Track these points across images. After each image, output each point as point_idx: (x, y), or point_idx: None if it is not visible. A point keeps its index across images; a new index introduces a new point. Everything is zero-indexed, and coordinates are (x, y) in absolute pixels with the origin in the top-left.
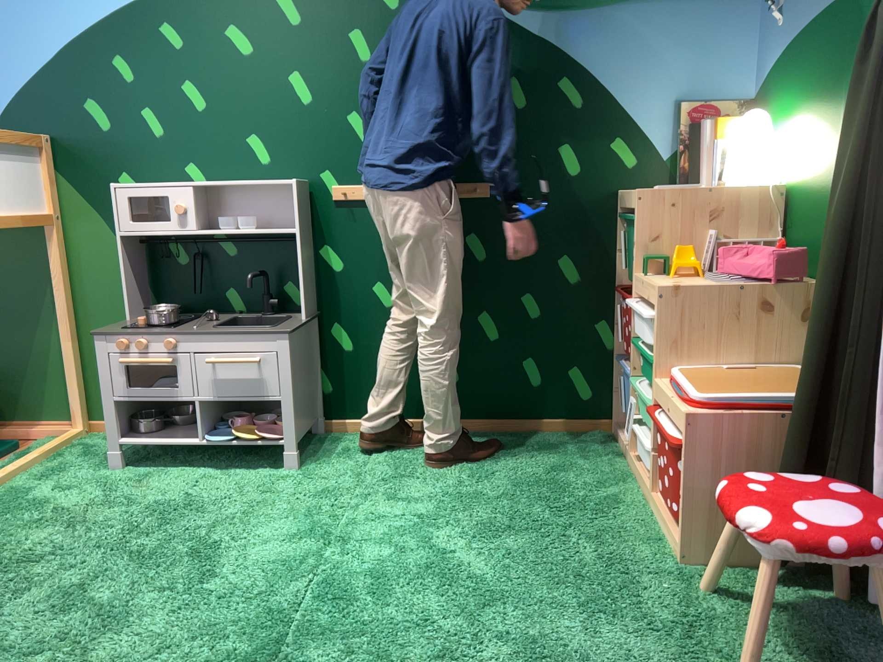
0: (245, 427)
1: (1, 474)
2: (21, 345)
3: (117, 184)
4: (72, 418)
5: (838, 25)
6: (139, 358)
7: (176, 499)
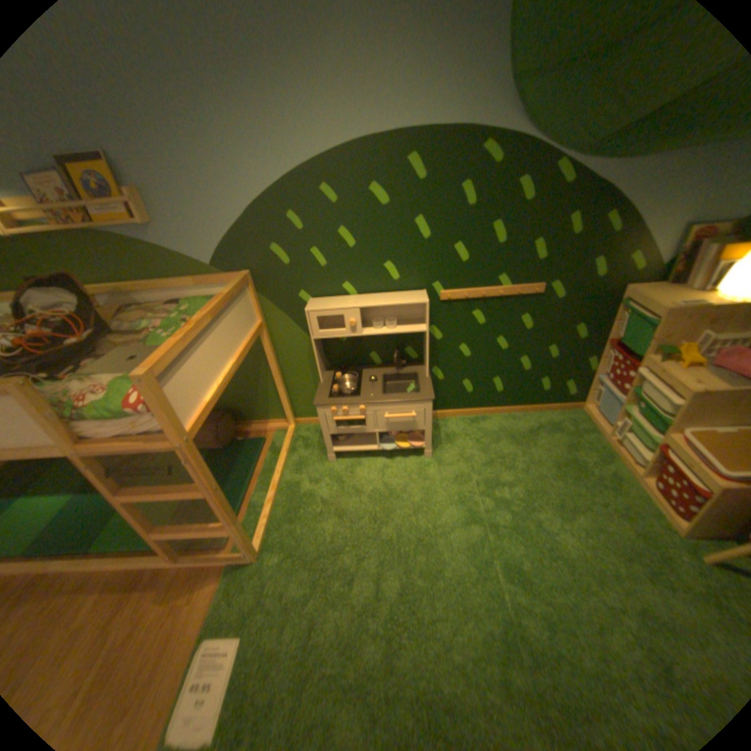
0: (397, 435)
1: (276, 475)
2: (250, 387)
3: (307, 308)
4: (285, 419)
5: None
6: (344, 416)
7: (379, 488)
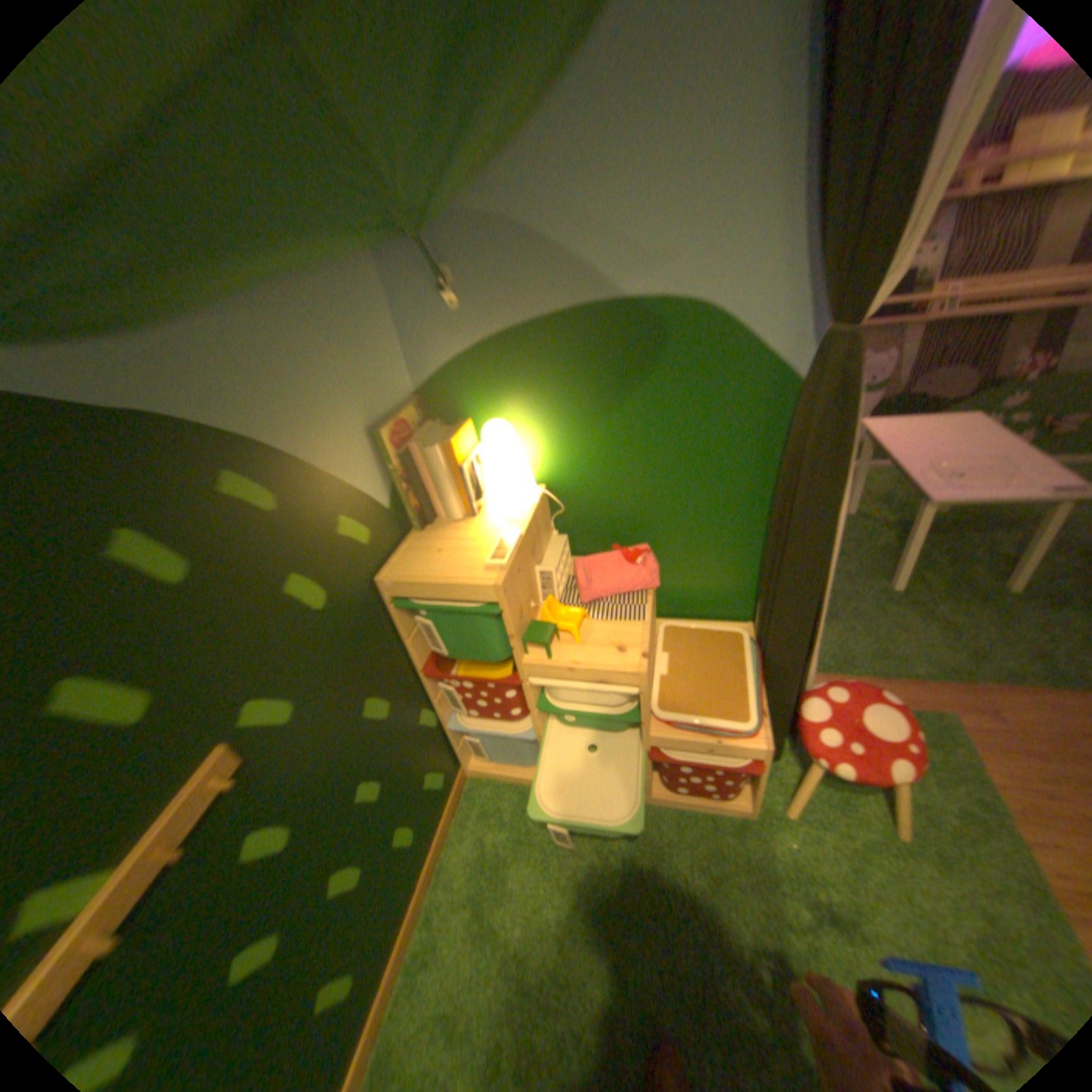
0: None
1: None
2: None
3: None
4: None
5: (610, 331)
6: None
7: None
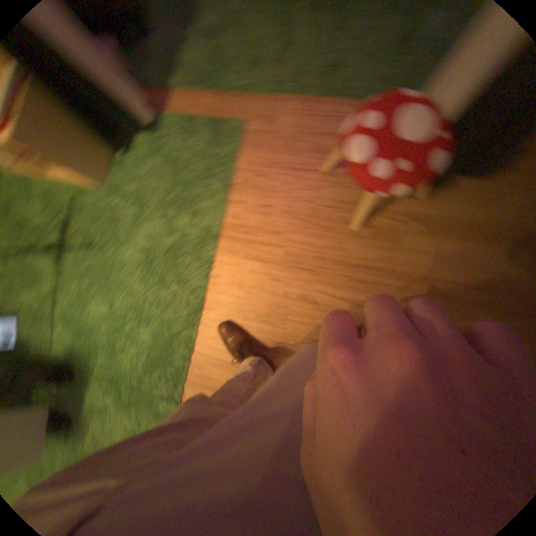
0: None
1: None
2: None
3: None
4: None
5: None
6: None
7: None
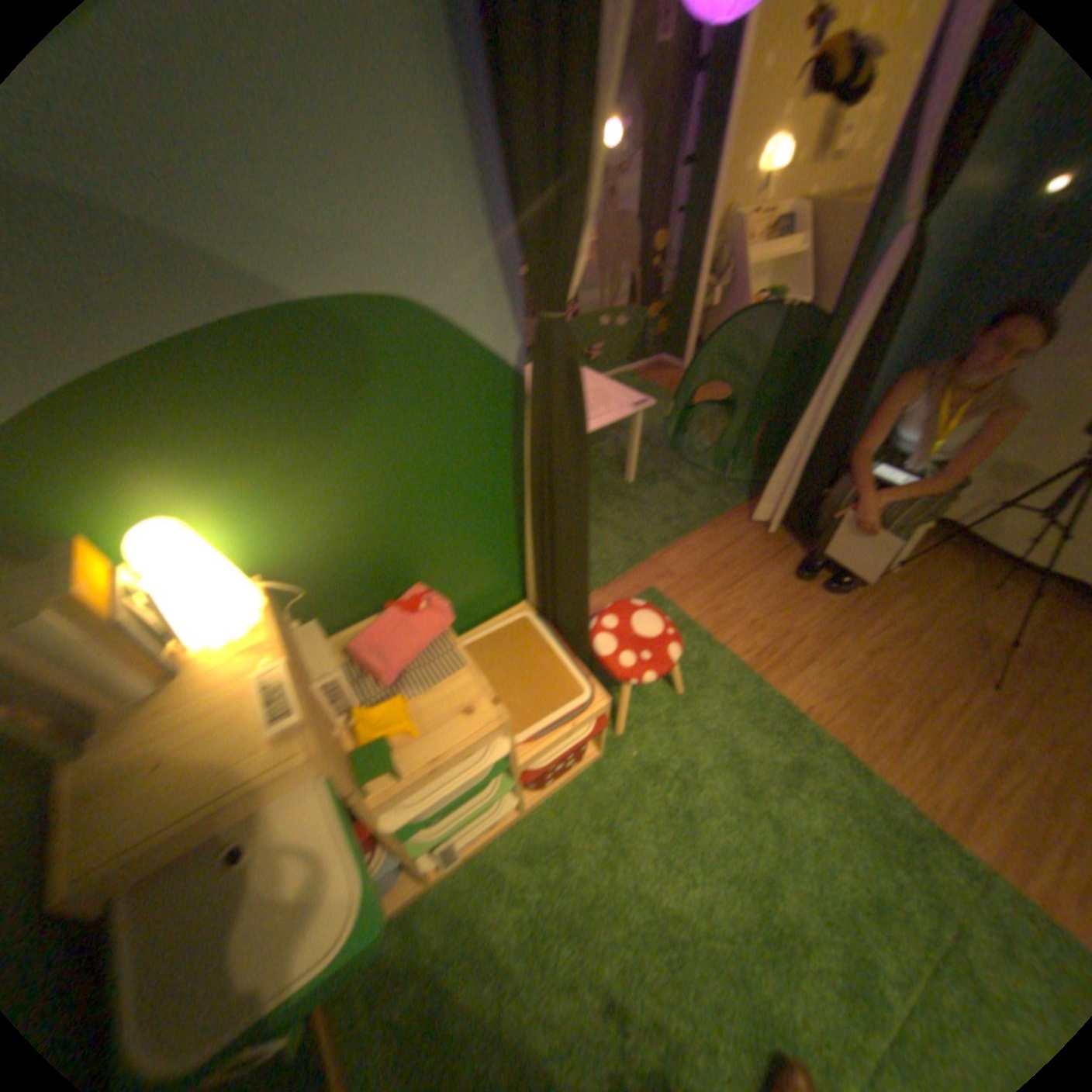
0: None
1: None
2: None
3: None
4: None
5: (289, 344)
6: None
7: None
